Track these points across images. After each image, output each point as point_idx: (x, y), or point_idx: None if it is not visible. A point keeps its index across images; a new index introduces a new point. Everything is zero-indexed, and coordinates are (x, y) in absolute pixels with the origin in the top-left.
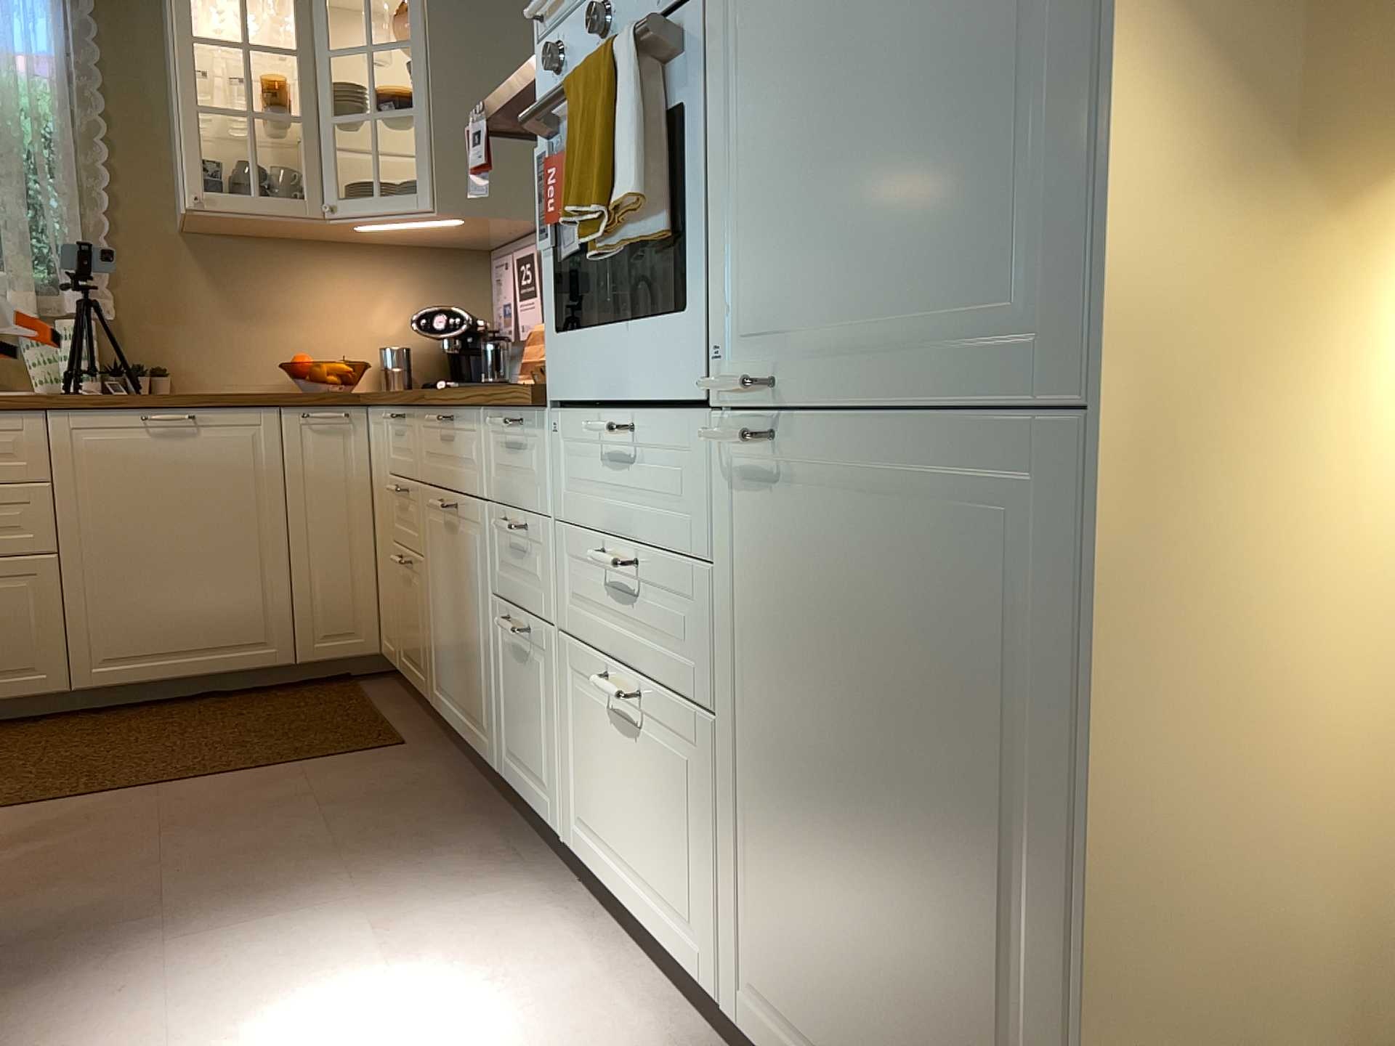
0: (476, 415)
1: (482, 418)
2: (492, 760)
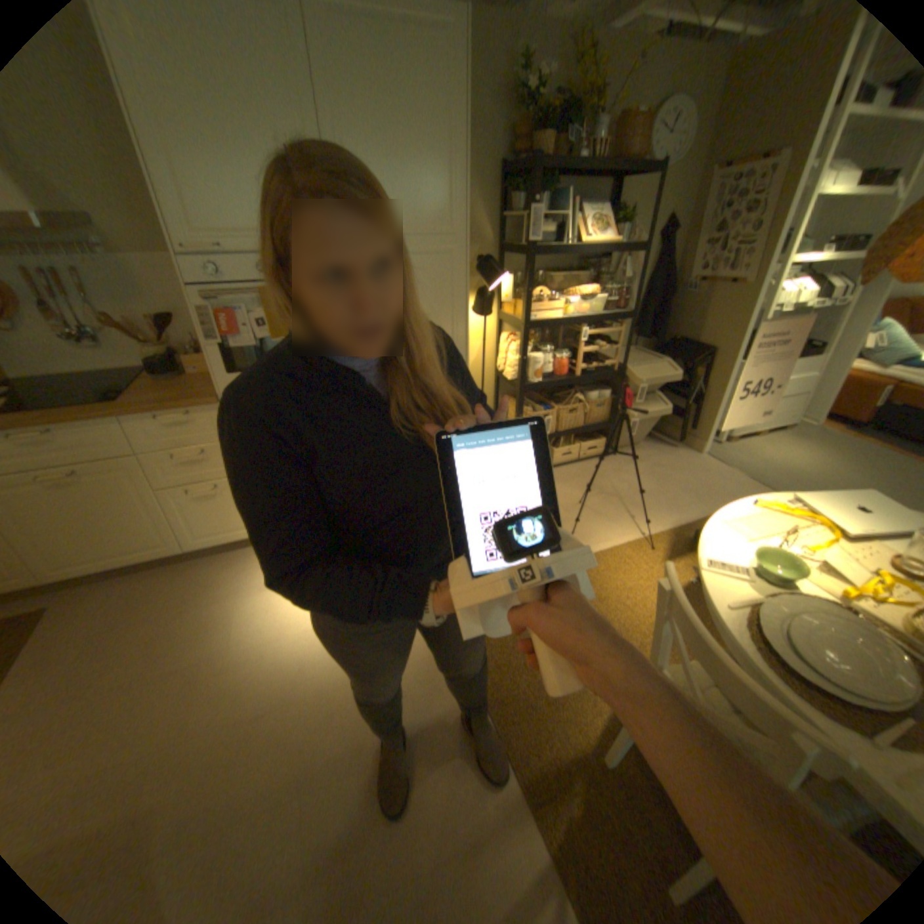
0: (106, 422)
1: (117, 421)
2: (173, 551)
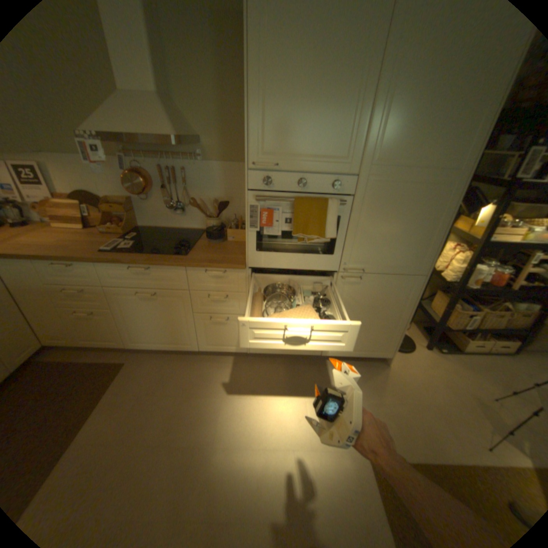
0: (179, 268)
1: (185, 269)
2: (194, 349)
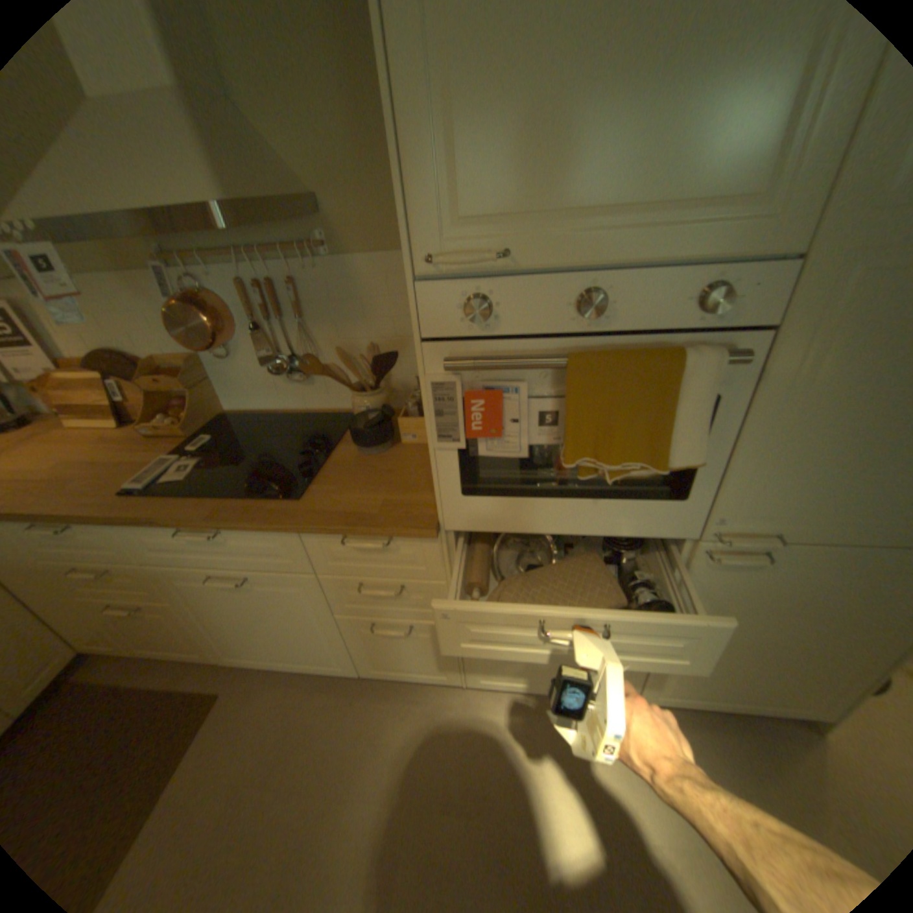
0: (284, 533)
1: (298, 534)
2: (350, 674)
